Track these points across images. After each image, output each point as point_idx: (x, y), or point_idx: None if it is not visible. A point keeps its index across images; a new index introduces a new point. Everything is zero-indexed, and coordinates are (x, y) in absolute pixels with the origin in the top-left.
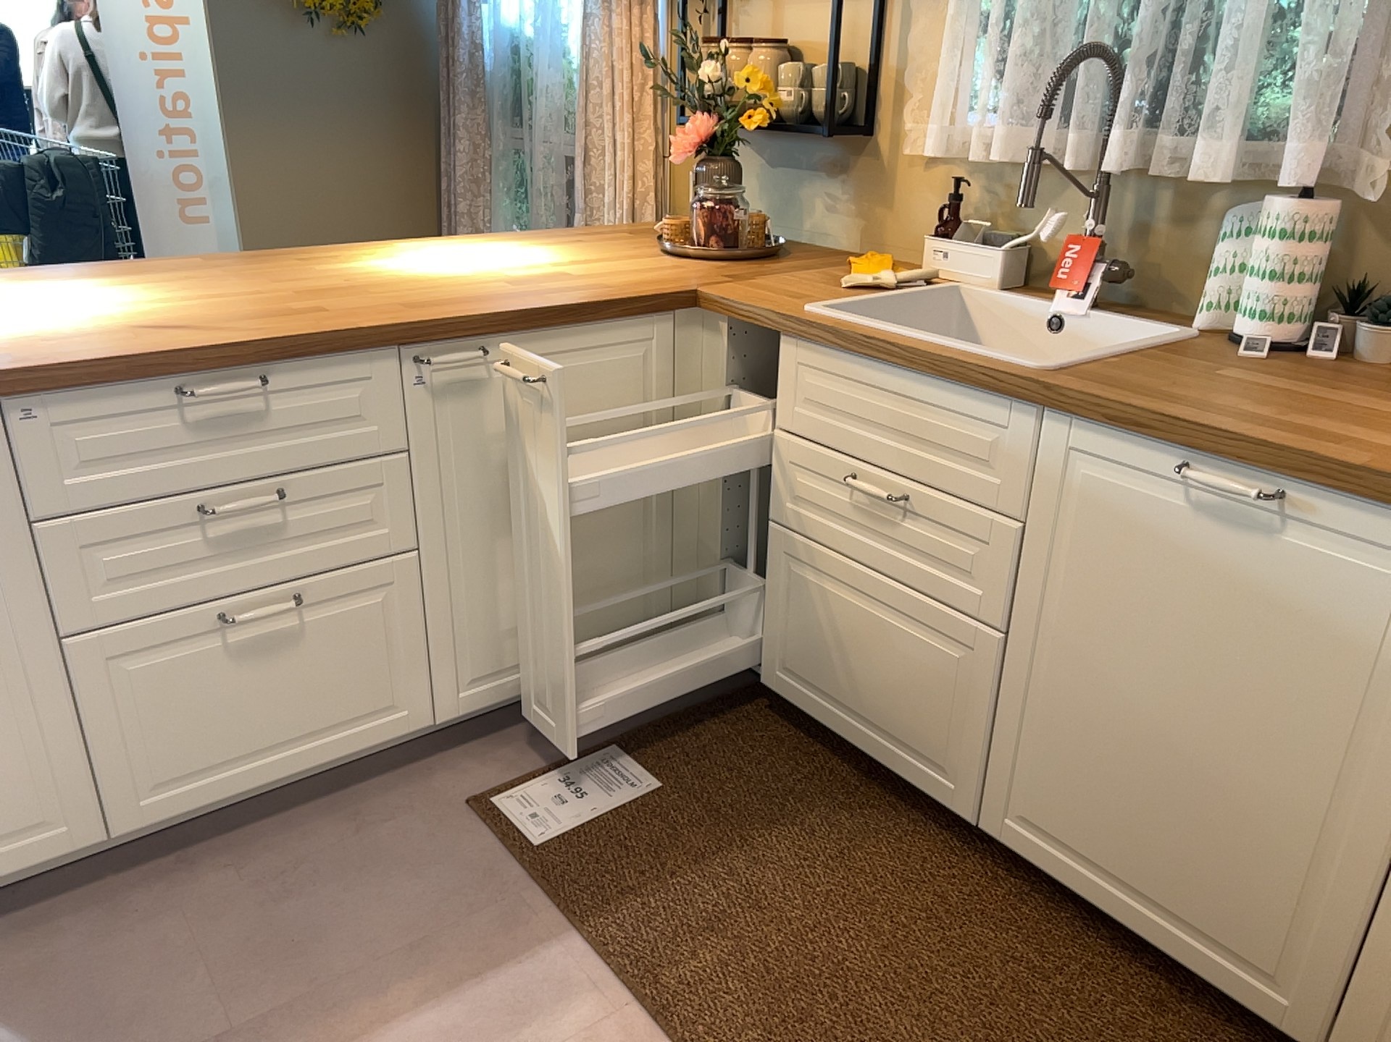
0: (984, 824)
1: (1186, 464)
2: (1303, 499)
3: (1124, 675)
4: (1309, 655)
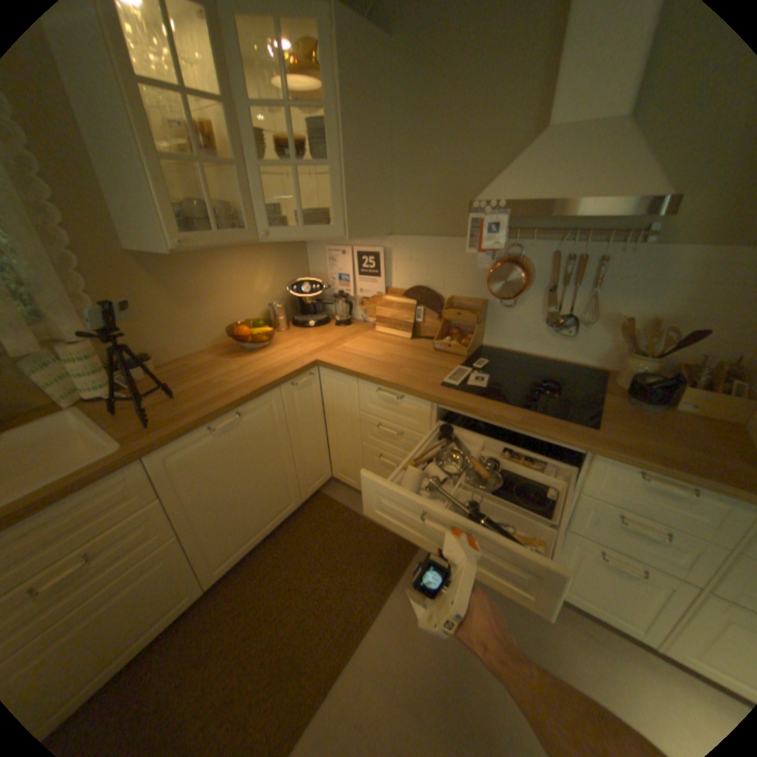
0: (202, 591)
1: (209, 428)
2: (242, 410)
3: (224, 495)
4: (262, 439)
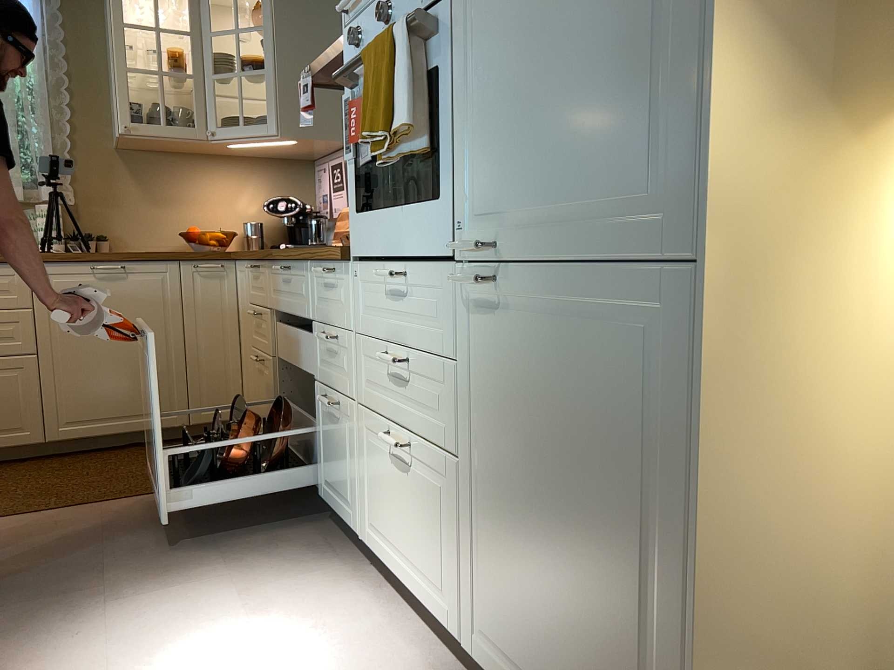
0: (45, 442)
1: (92, 266)
2: (129, 265)
3: (91, 344)
4: (145, 308)
